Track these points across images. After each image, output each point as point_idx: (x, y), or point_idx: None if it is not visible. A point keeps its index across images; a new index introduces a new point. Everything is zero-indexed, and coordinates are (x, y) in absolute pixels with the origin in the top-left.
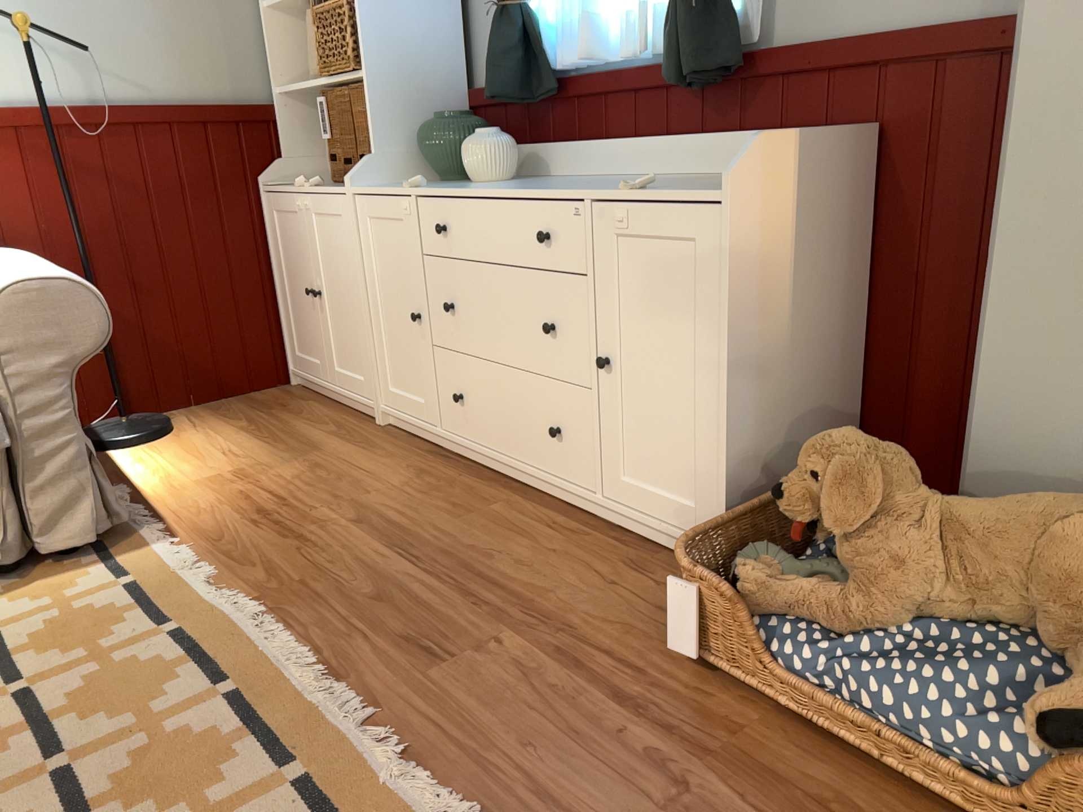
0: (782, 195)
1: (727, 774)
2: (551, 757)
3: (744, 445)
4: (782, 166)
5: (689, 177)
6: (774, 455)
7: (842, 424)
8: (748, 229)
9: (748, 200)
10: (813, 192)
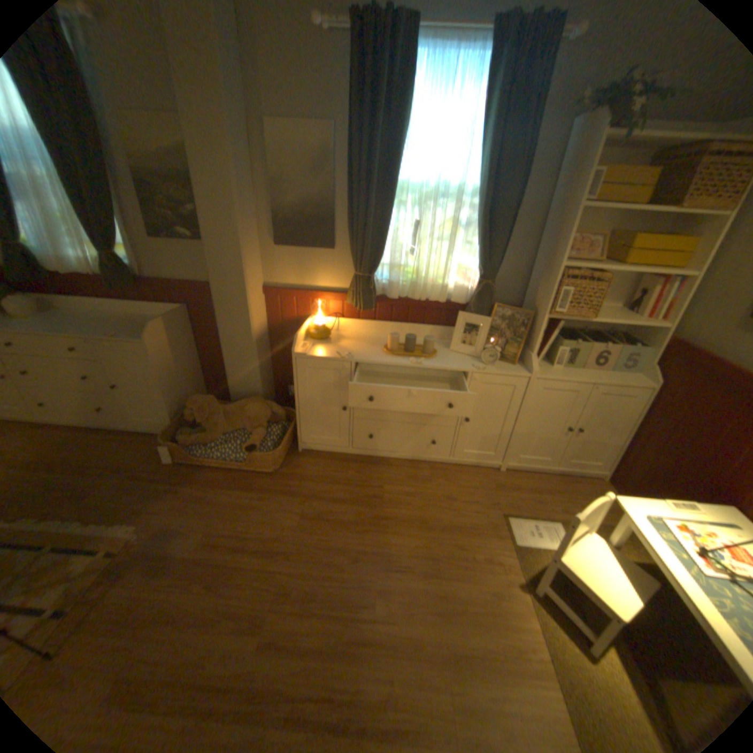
0: (162, 335)
1: (186, 486)
2: (136, 505)
3: (170, 403)
4: (160, 328)
5: (126, 316)
6: (180, 401)
7: (199, 384)
8: (154, 348)
9: (151, 341)
10: (171, 330)
